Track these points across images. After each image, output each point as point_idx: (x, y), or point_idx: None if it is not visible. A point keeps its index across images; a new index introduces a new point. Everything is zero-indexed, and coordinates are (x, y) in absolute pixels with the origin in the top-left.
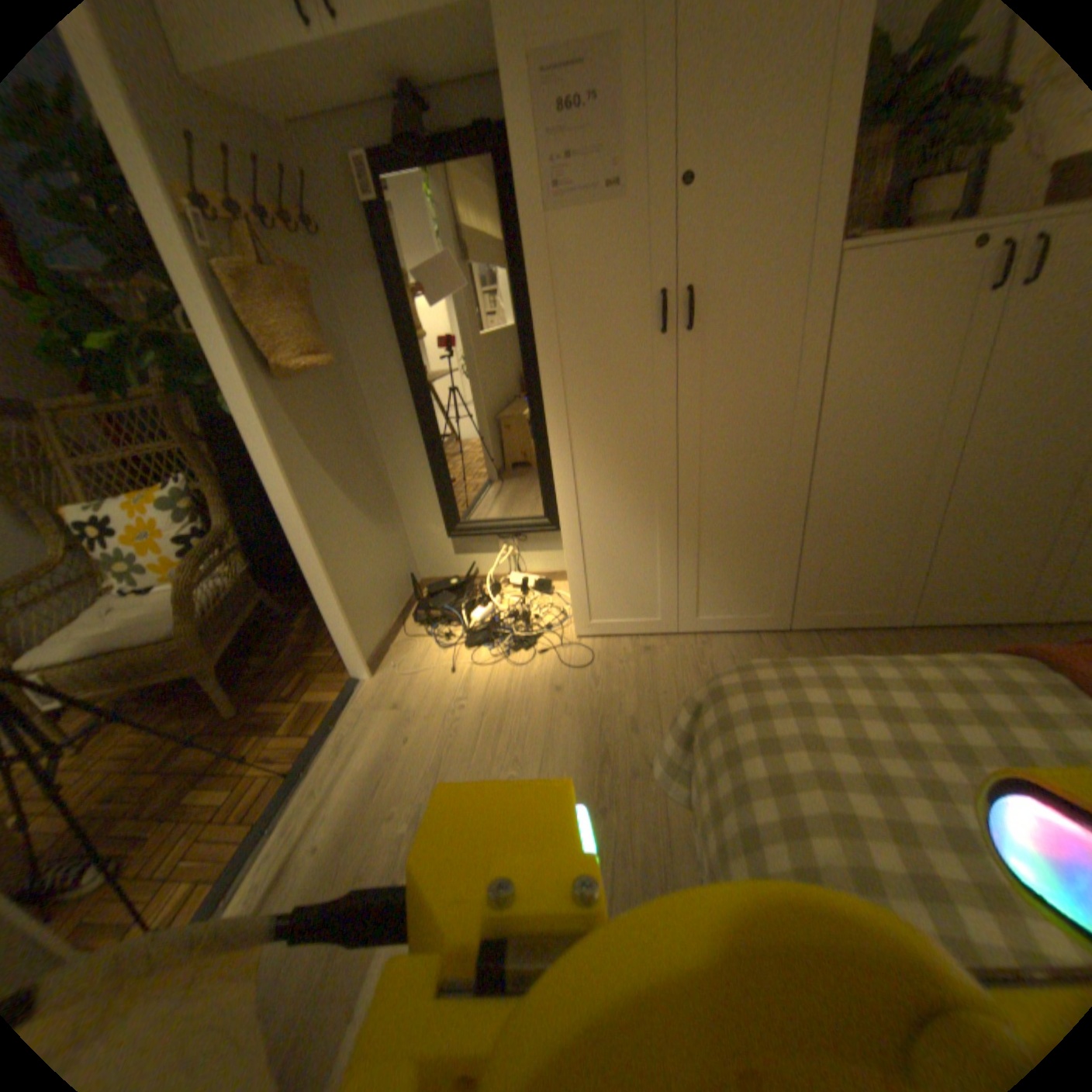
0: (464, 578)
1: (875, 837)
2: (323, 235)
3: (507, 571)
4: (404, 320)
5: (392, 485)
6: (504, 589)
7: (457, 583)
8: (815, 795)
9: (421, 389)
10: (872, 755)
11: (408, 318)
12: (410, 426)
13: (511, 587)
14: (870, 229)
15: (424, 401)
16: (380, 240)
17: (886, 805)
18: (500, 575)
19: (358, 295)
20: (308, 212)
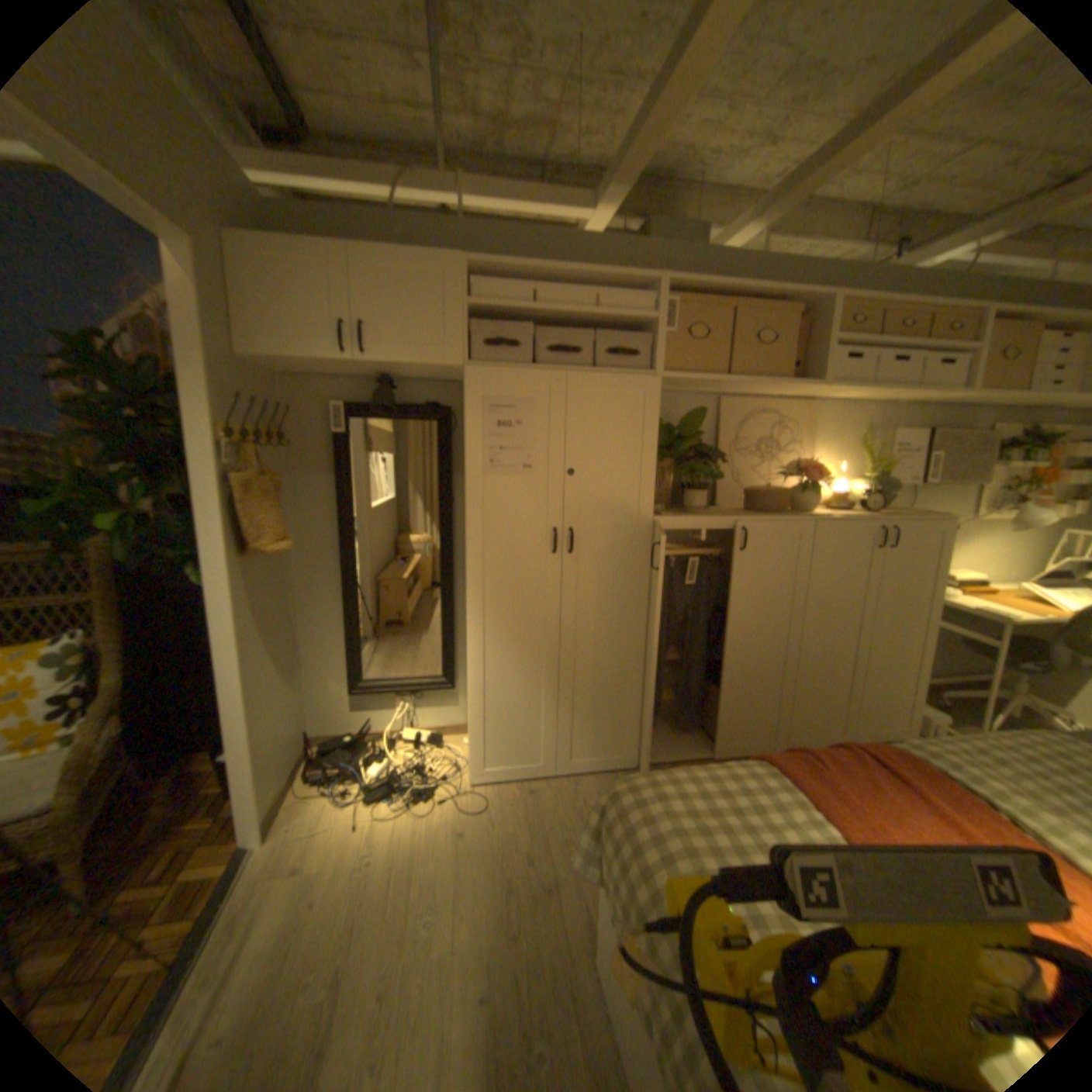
0: (357, 737)
1: (704, 857)
2: (290, 448)
3: (401, 729)
4: (347, 516)
5: (300, 647)
6: (396, 747)
7: (351, 743)
8: (675, 844)
9: (350, 568)
10: (698, 820)
11: (351, 515)
12: (331, 596)
13: (403, 745)
14: (664, 508)
15: (351, 578)
16: (340, 461)
17: (707, 843)
18: (392, 733)
19: (309, 493)
20: (282, 432)
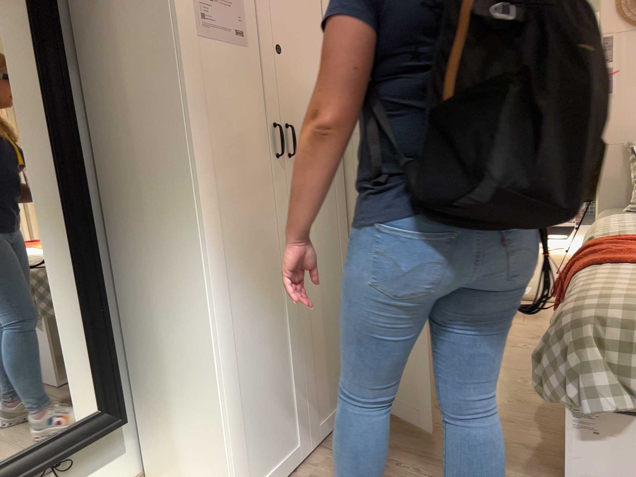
0: None
1: None
2: None
3: None
4: None
5: None
6: None
7: None
8: None
9: None
10: None
11: None
12: None
13: None
14: None
15: None
16: None
17: None
18: None
19: None
20: None
